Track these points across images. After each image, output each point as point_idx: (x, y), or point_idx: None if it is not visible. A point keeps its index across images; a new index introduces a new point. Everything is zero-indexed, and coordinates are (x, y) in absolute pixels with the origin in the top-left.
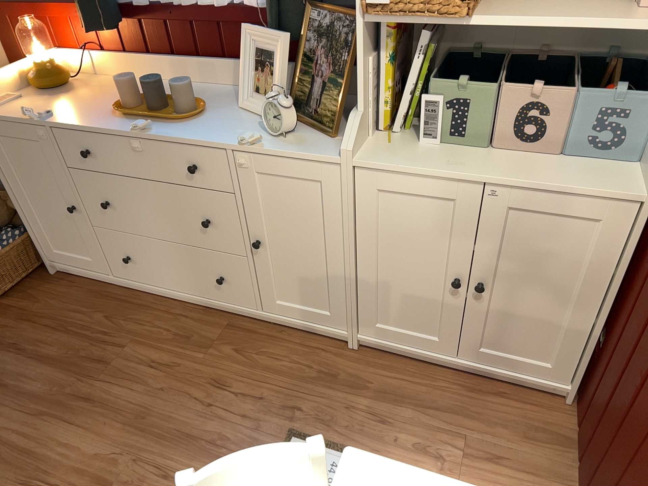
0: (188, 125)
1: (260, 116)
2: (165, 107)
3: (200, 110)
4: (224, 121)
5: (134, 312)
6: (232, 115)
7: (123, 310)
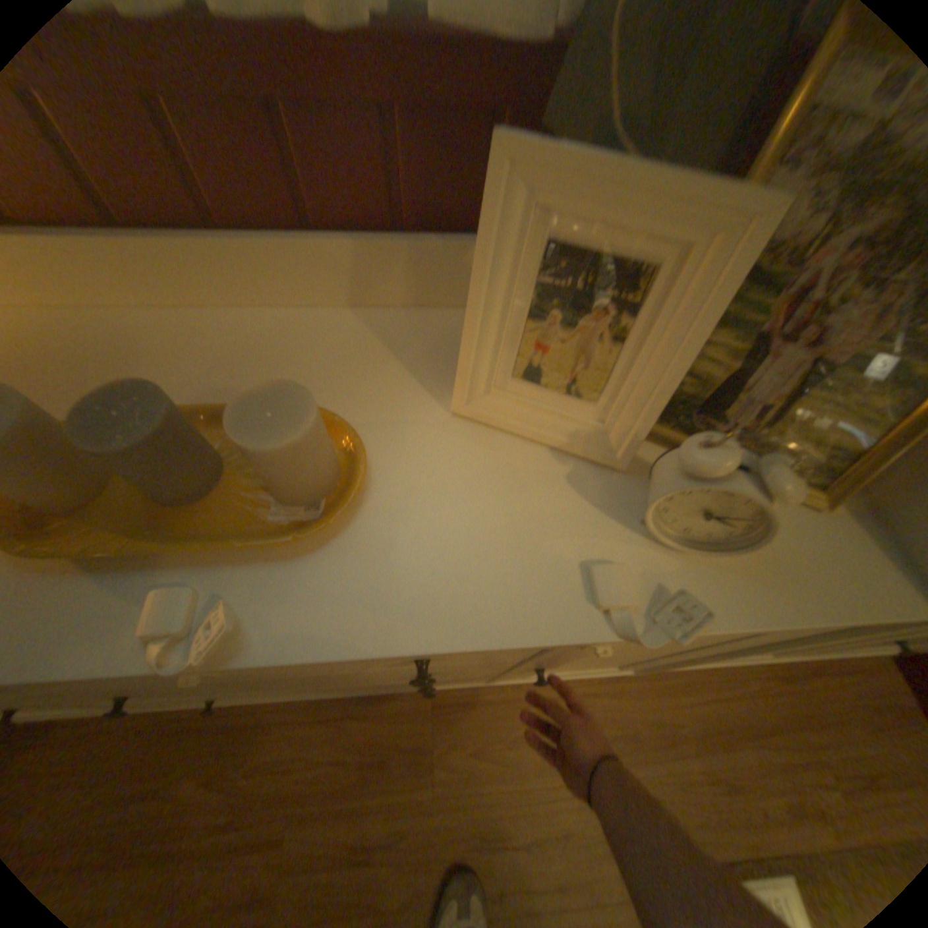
0: (364, 557)
1: (551, 450)
2: (222, 481)
3: (360, 470)
4: (465, 500)
5: (254, 748)
6: (461, 456)
7: (230, 752)
